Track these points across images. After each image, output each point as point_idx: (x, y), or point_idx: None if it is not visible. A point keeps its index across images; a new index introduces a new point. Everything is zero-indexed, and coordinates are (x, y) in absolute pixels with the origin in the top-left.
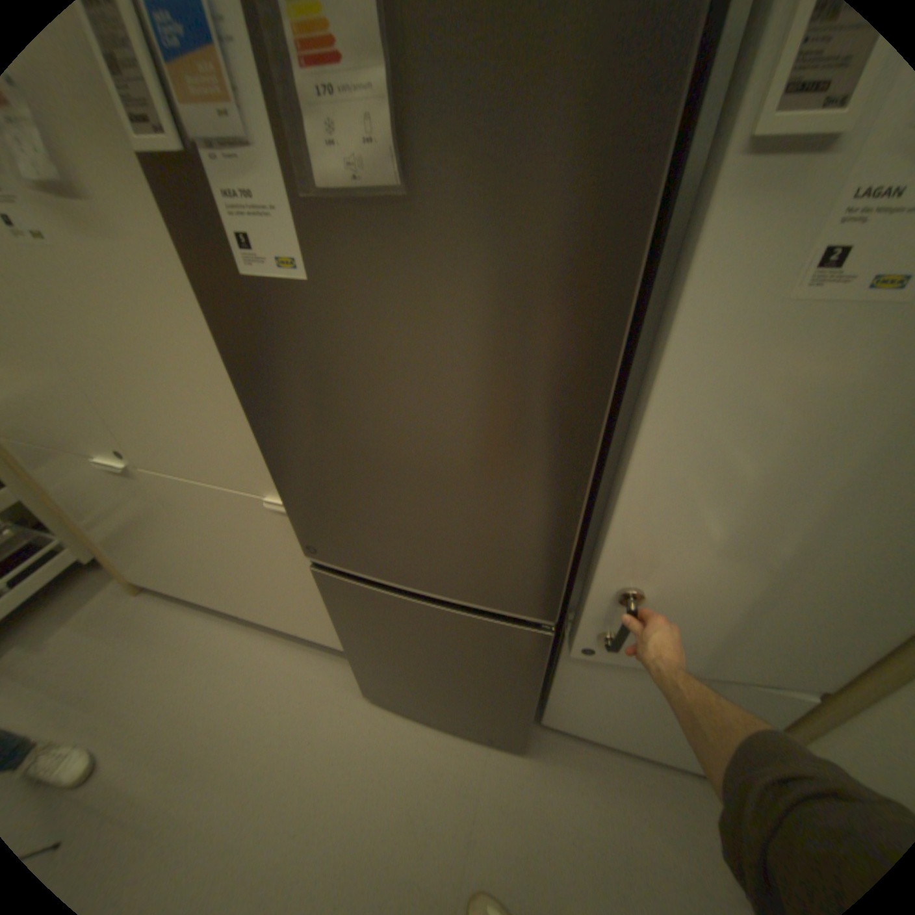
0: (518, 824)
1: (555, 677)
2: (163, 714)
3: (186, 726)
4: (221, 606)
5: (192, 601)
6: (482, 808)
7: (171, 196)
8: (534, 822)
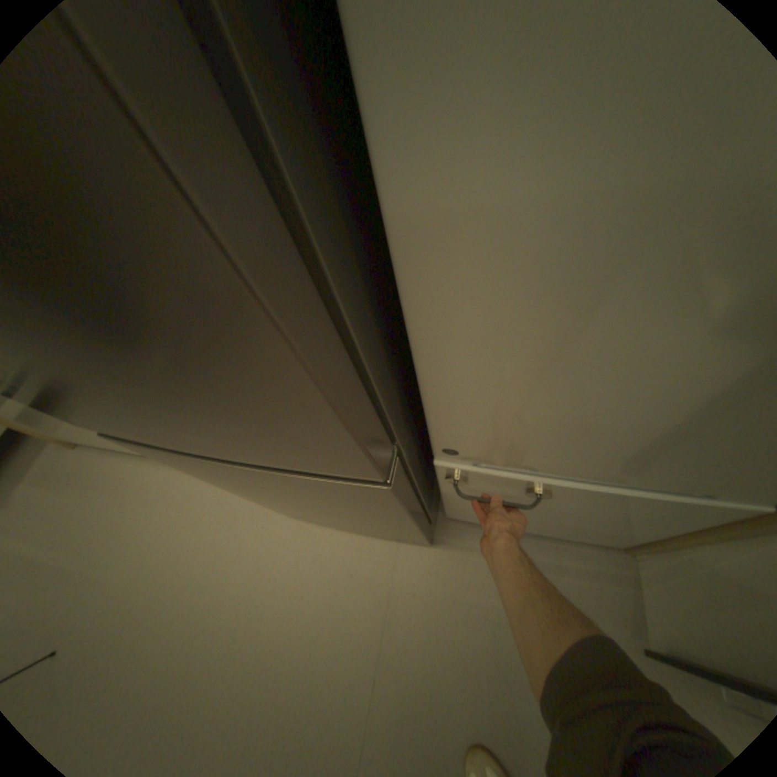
0: (427, 604)
1: (442, 491)
2: (114, 546)
3: (134, 553)
4: None
5: None
6: (394, 593)
7: None
8: (442, 600)
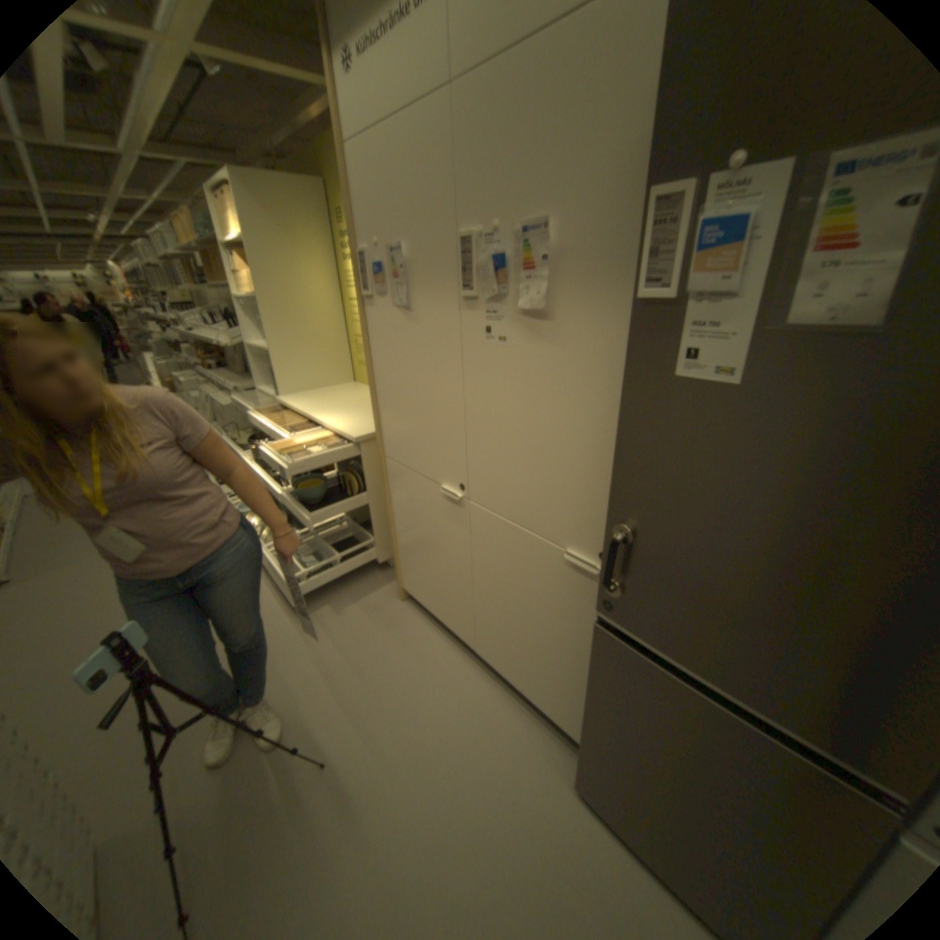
0: None
1: None
2: (406, 706)
3: (420, 726)
4: (468, 636)
5: (446, 622)
6: None
7: (646, 322)
8: None
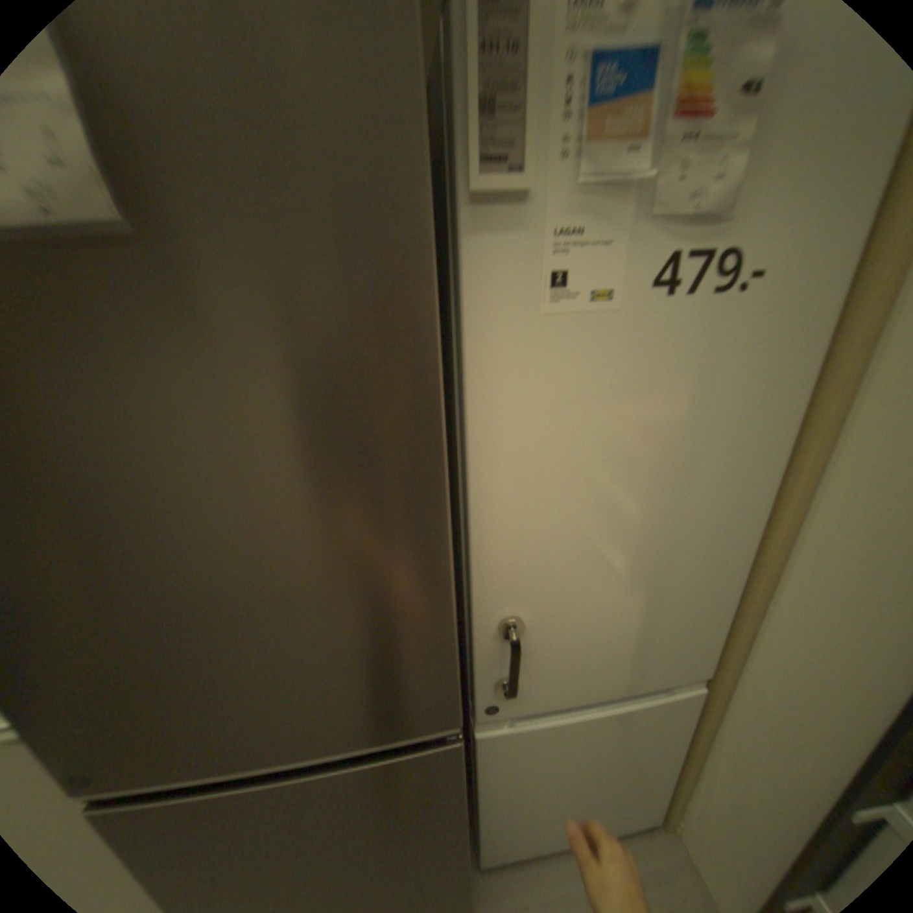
0: None
1: (478, 795)
2: None
3: None
4: None
5: None
6: None
7: None
8: None
